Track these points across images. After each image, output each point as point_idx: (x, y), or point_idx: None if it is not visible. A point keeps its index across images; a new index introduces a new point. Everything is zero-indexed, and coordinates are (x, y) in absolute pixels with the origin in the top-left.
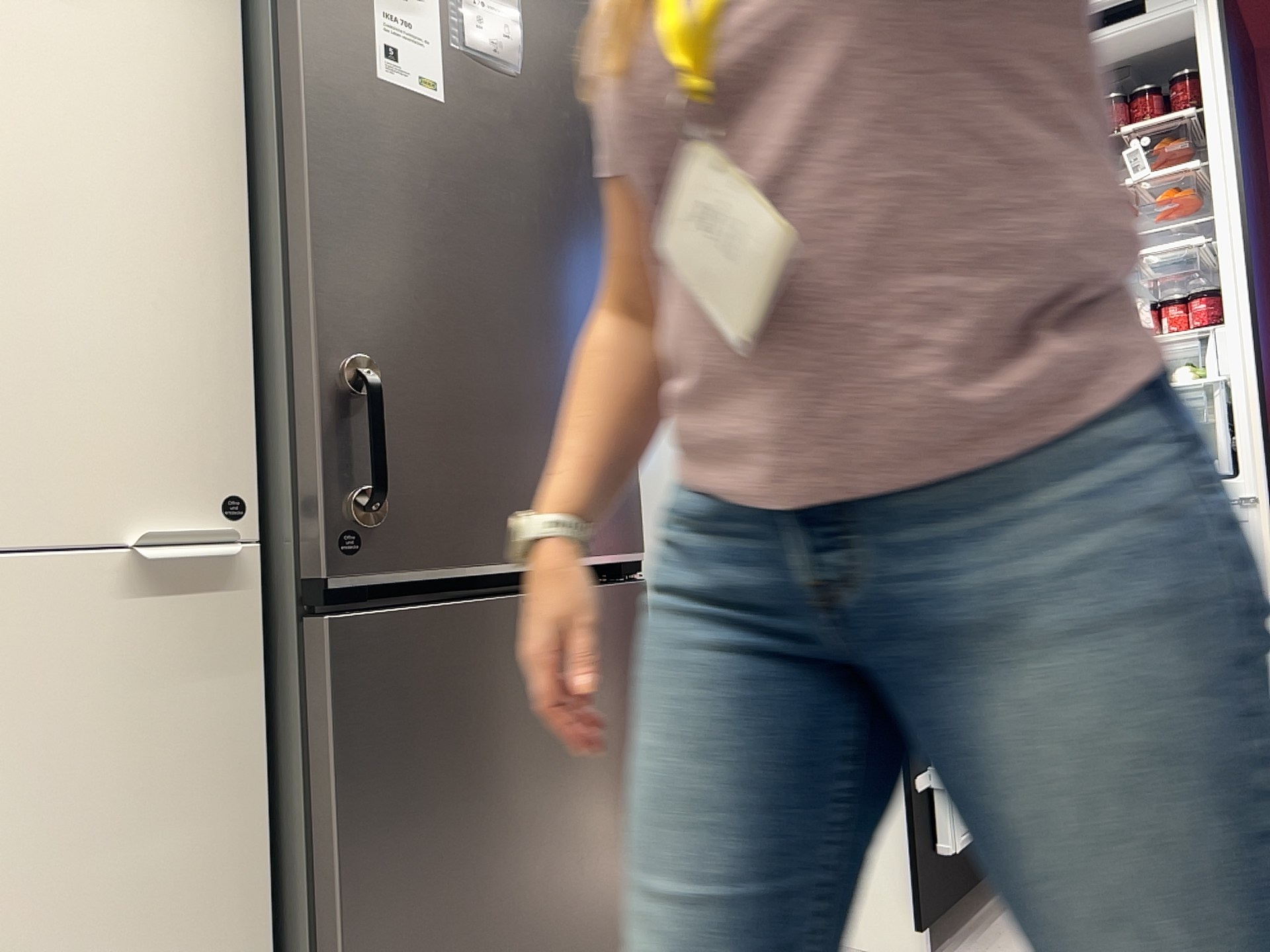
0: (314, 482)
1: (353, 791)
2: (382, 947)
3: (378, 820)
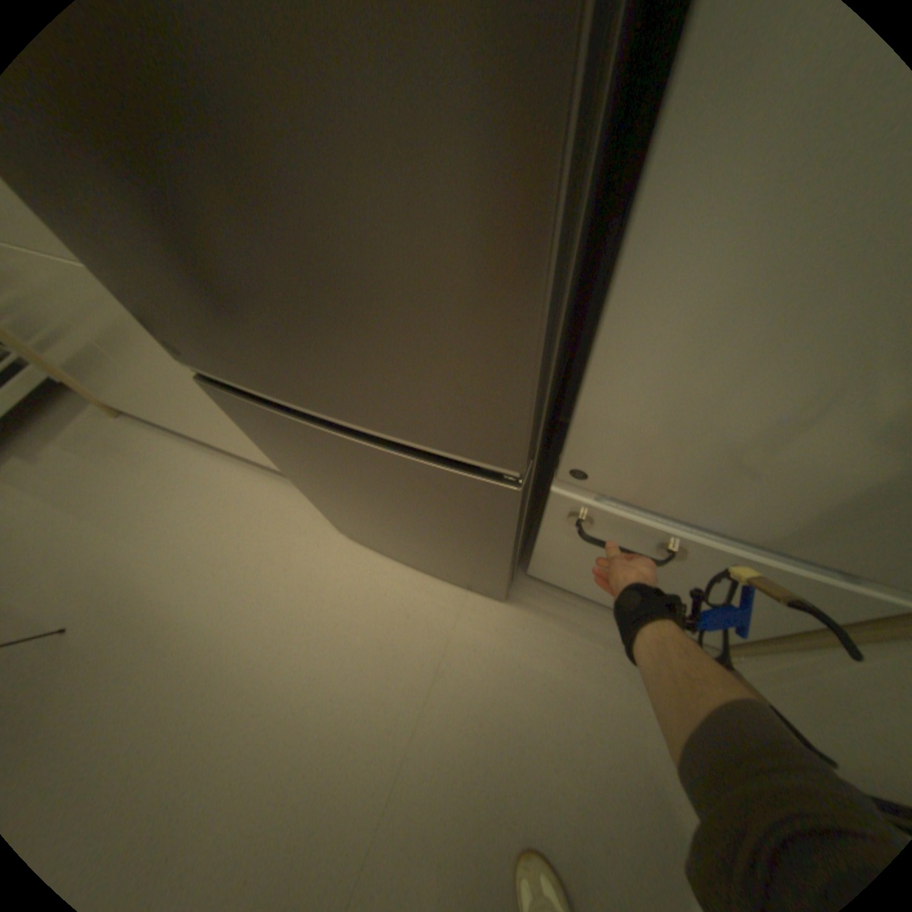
0: (115, 293)
1: (261, 443)
2: (307, 486)
3: (281, 458)
